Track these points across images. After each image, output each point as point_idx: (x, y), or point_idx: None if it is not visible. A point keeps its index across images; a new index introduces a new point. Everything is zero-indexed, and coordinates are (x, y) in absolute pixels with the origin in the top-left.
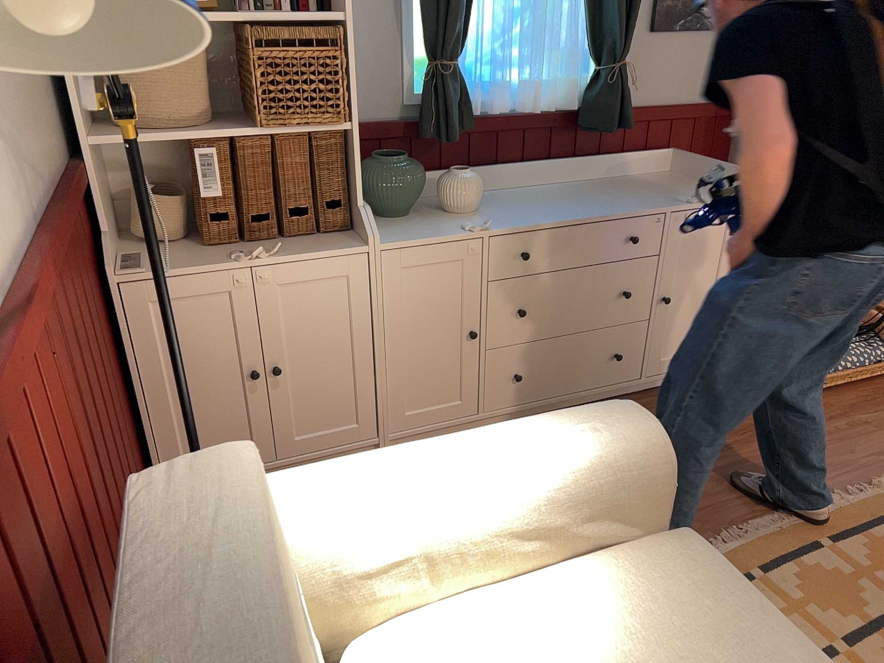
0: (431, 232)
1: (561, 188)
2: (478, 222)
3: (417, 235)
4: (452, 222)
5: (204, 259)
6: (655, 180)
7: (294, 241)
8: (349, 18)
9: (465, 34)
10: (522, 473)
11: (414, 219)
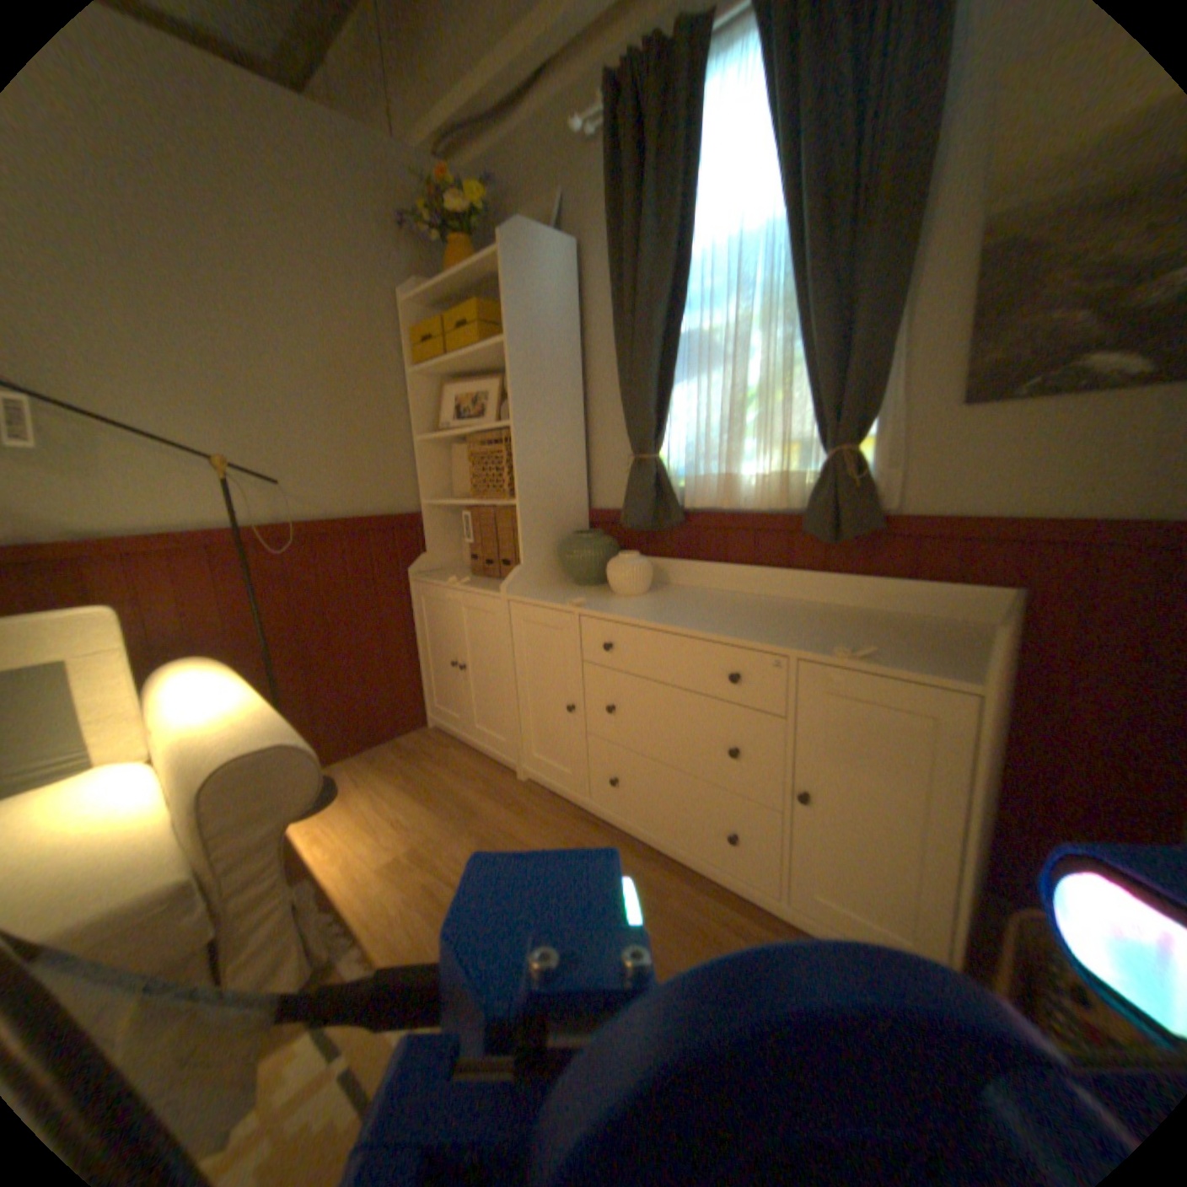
0: (552, 598)
1: (777, 603)
2: (581, 599)
3: (542, 596)
4: (586, 597)
5: (450, 578)
6: (932, 627)
7: (499, 582)
8: (514, 421)
9: (659, 428)
10: (187, 725)
11: (581, 589)
